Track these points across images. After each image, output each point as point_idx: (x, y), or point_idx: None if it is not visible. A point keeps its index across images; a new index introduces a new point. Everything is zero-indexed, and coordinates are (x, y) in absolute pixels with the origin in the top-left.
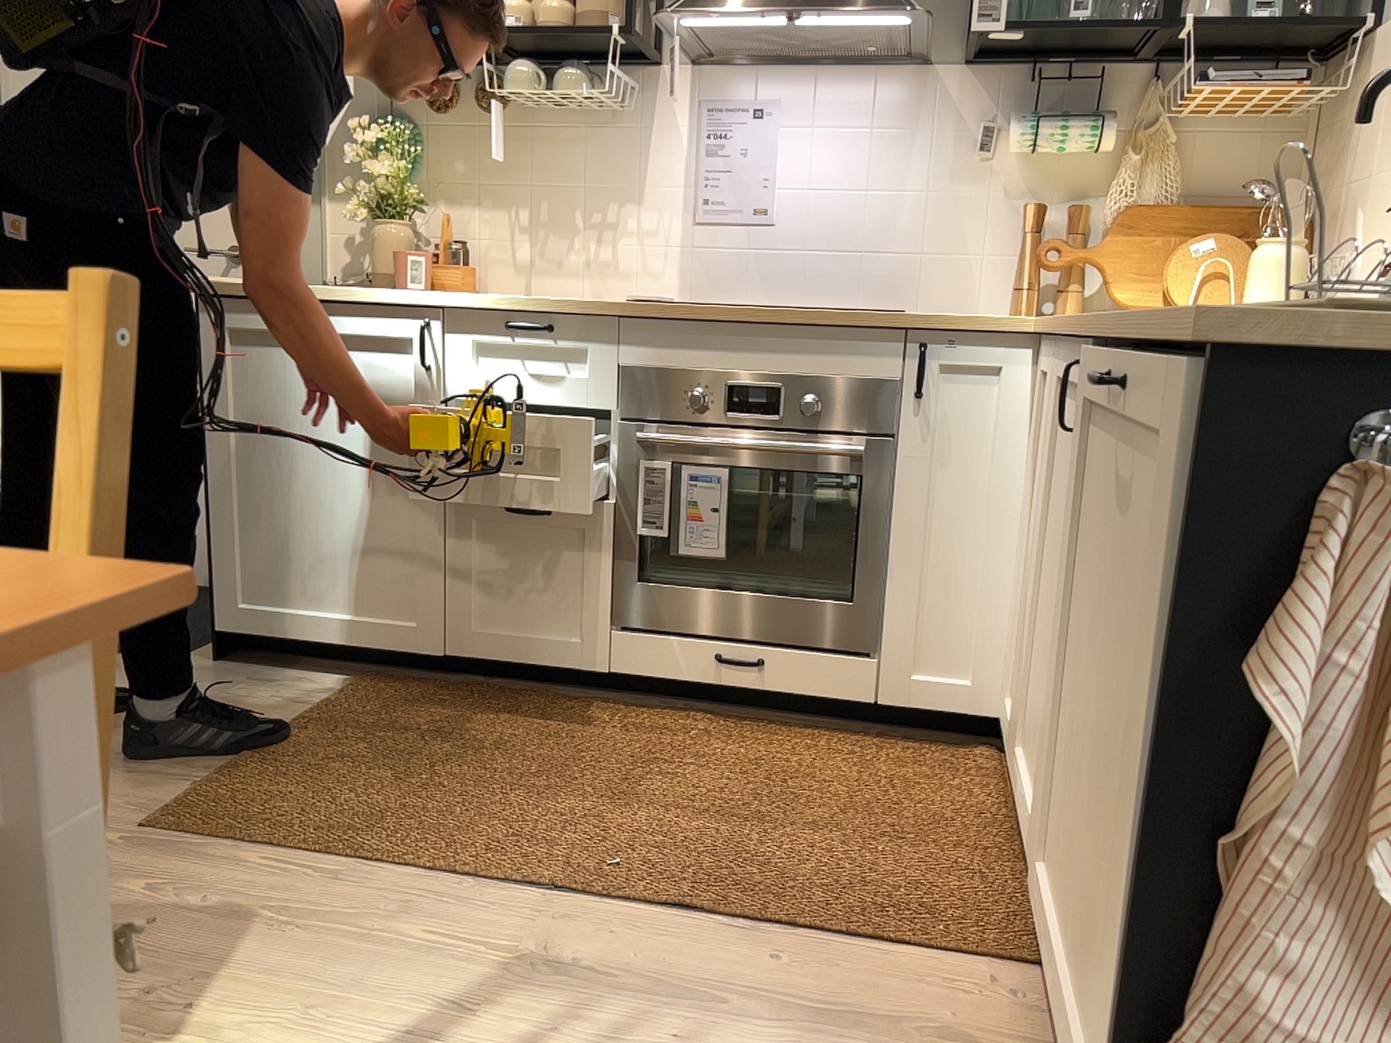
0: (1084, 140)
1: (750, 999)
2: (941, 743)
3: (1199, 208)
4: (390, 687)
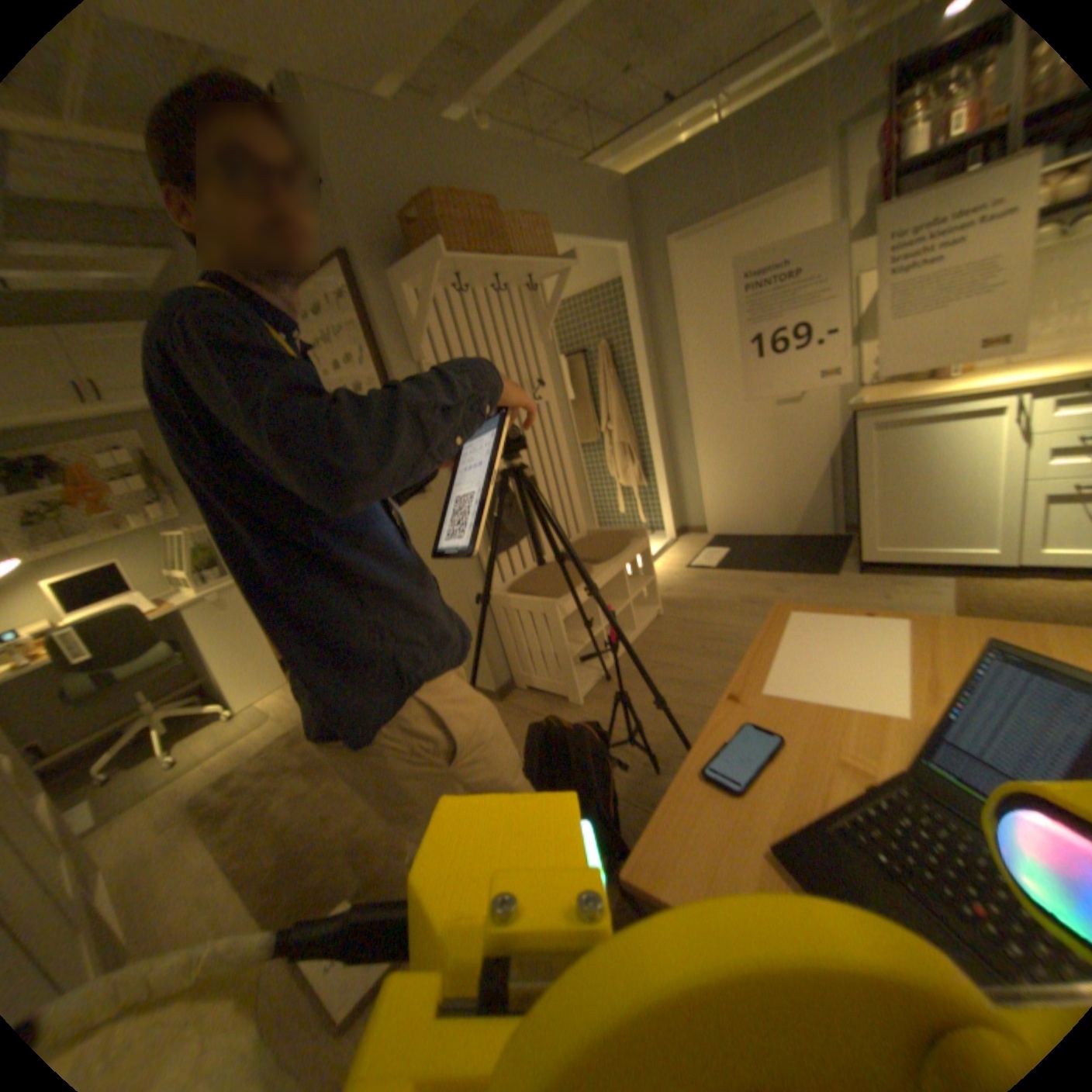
0: None
1: None
2: None
3: None
4: (976, 582)
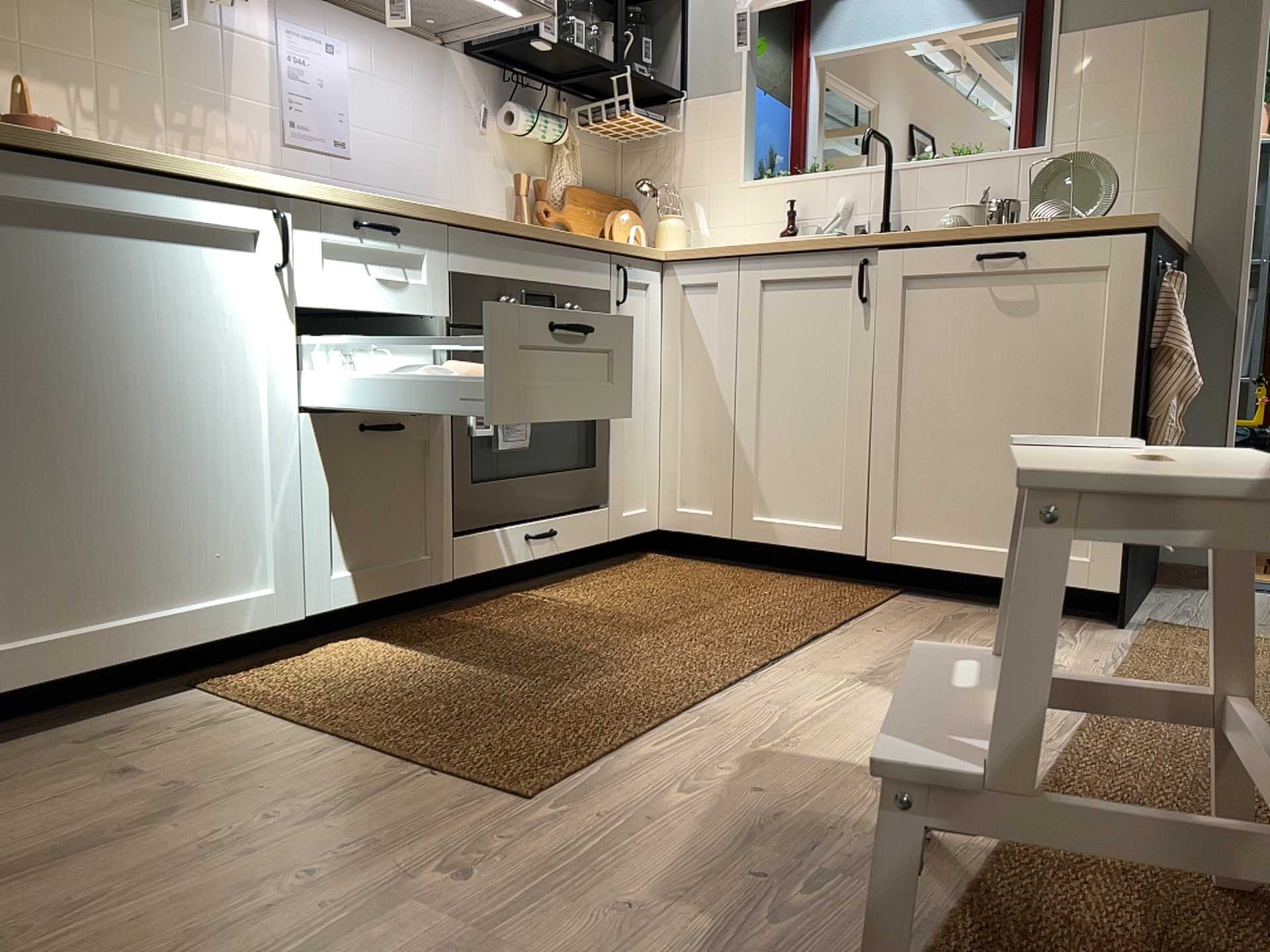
0: (556, 134)
1: (907, 638)
2: (623, 561)
3: (583, 192)
4: (253, 678)
